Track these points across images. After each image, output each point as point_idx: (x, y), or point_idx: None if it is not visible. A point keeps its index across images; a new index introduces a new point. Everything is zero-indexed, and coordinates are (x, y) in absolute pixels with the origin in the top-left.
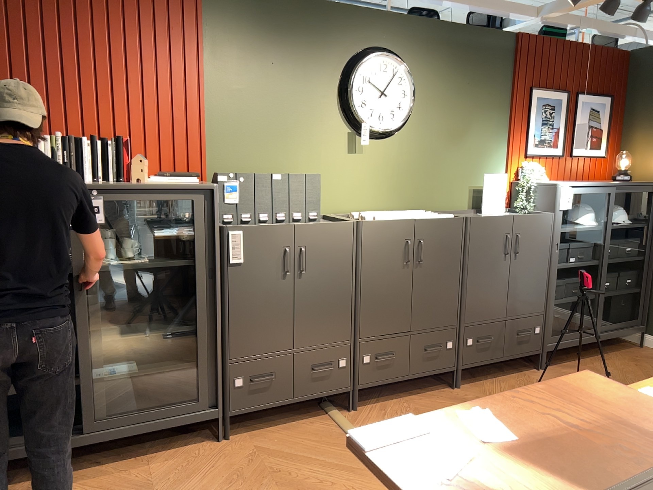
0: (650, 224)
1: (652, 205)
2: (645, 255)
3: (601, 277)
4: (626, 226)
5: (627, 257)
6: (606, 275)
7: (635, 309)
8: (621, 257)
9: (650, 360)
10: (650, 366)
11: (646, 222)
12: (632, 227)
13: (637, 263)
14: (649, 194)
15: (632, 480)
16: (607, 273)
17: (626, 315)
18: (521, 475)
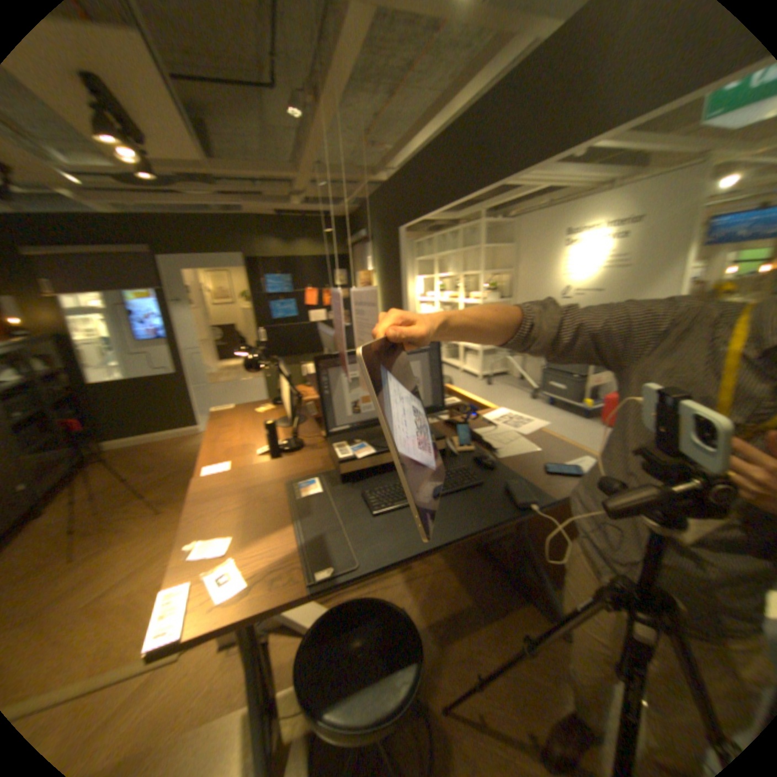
0: (70, 364)
1: (65, 350)
2: (77, 388)
3: (55, 417)
4: (53, 371)
5: (64, 395)
6: (56, 414)
7: (88, 429)
8: (60, 396)
9: (120, 457)
10: (124, 460)
11: (64, 363)
12: (58, 371)
13: (71, 397)
14: (56, 342)
15: (282, 502)
16: (54, 412)
17: (83, 437)
18: (254, 542)
